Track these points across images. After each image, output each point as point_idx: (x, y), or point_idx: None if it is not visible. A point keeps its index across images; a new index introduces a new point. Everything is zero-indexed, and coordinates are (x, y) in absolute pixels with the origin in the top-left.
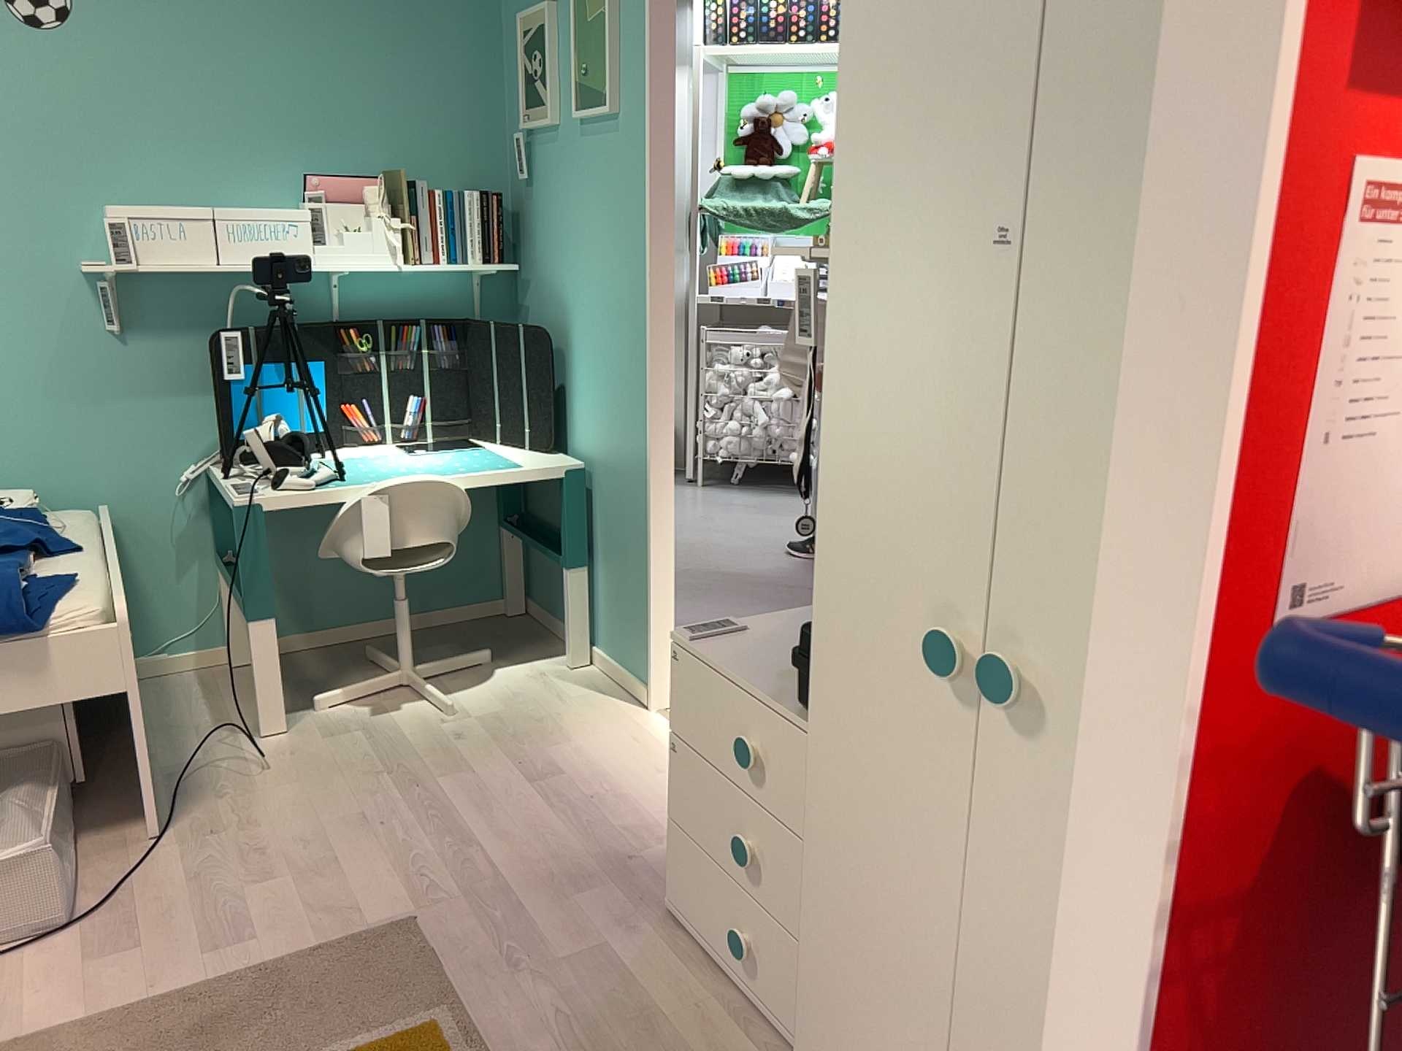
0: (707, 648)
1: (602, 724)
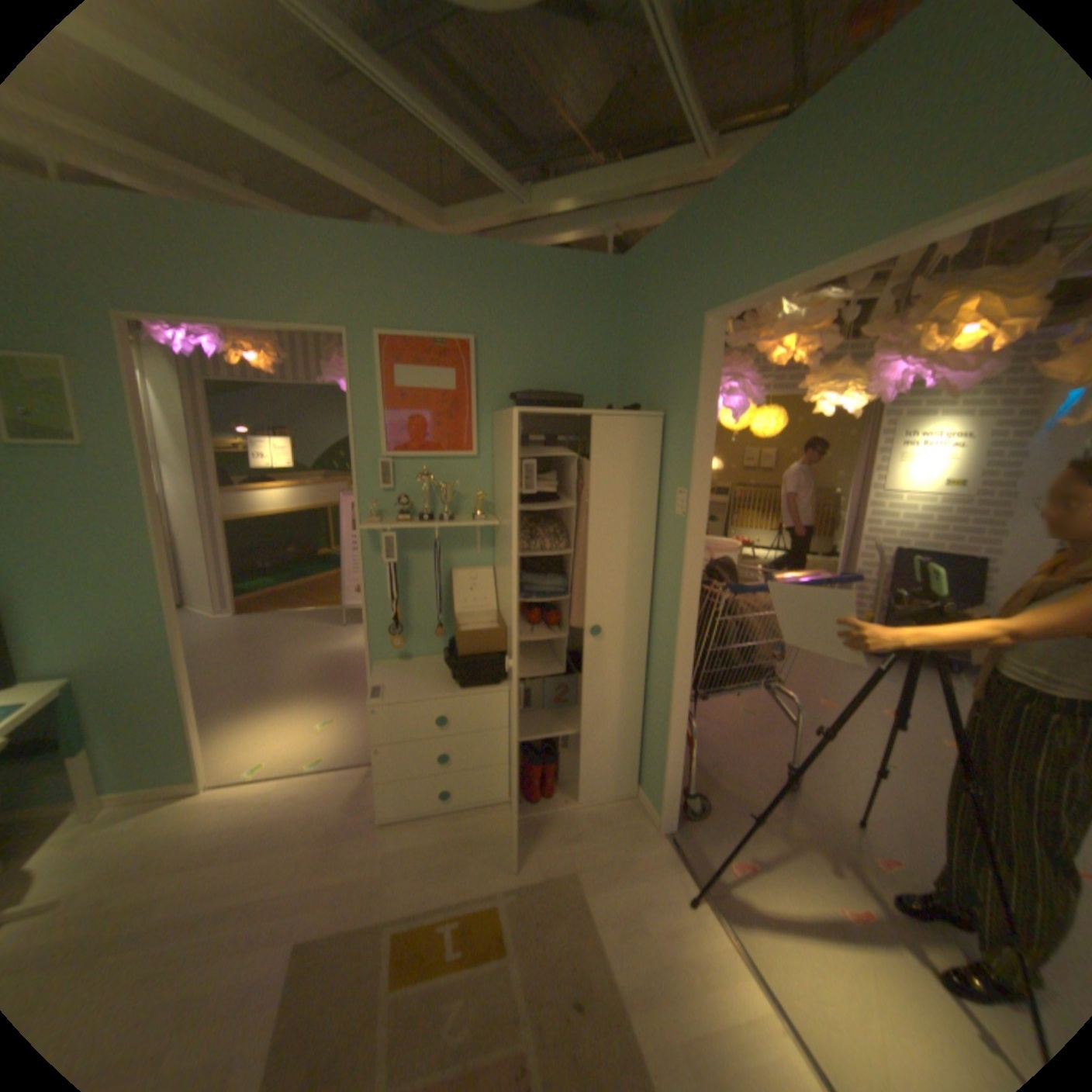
0: (392, 699)
1: (185, 818)
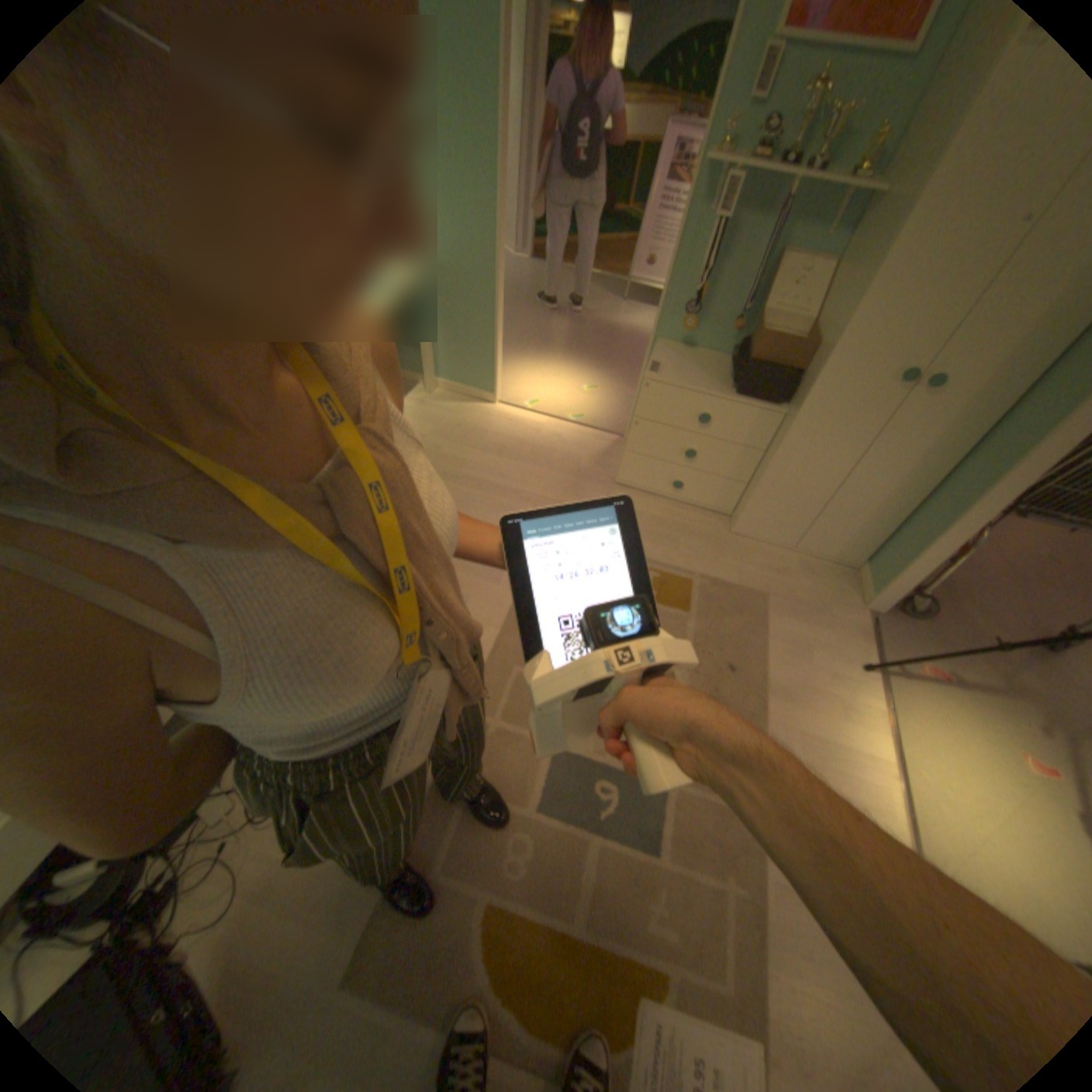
0: (667, 379)
1: (485, 417)
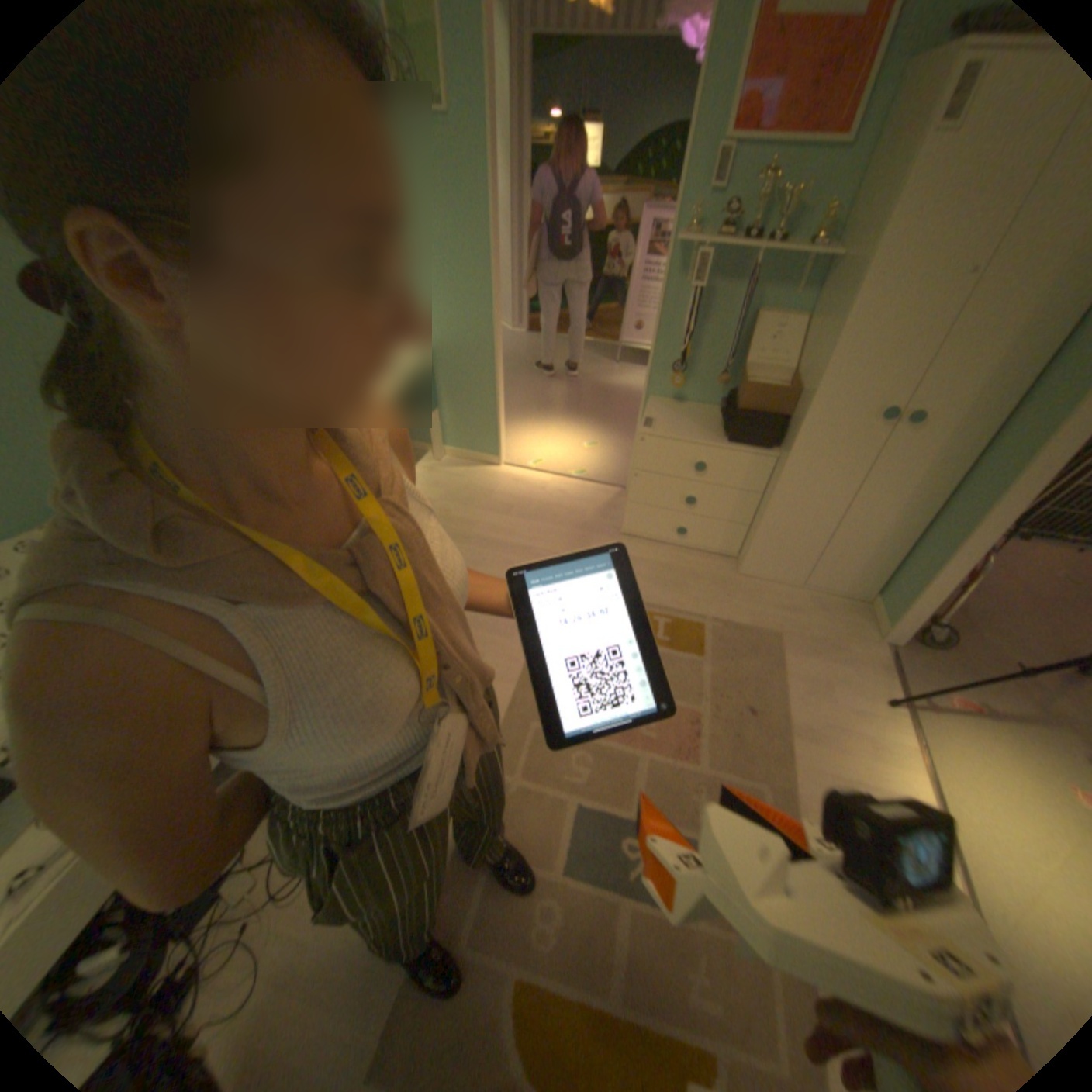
0: (660, 433)
1: (491, 480)
